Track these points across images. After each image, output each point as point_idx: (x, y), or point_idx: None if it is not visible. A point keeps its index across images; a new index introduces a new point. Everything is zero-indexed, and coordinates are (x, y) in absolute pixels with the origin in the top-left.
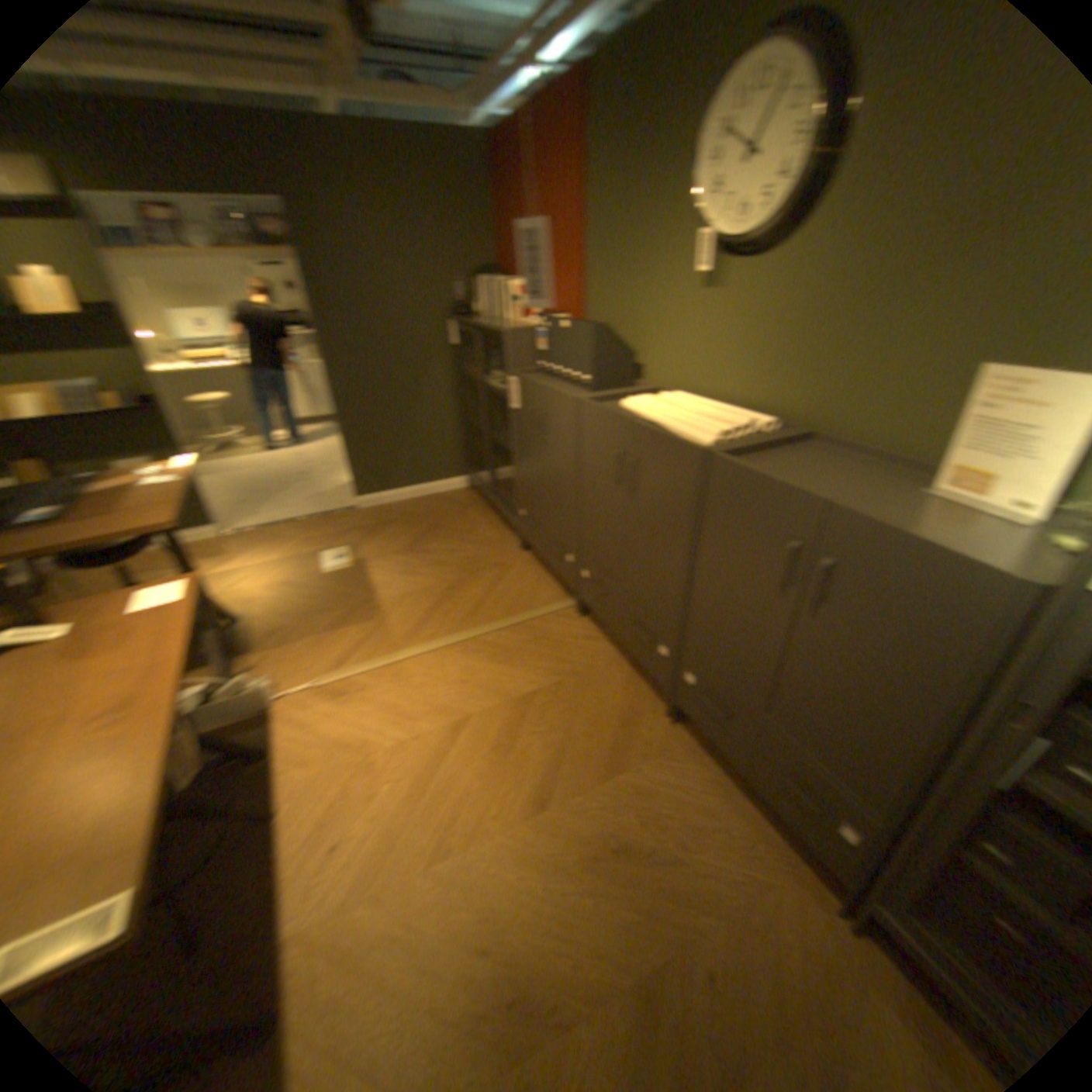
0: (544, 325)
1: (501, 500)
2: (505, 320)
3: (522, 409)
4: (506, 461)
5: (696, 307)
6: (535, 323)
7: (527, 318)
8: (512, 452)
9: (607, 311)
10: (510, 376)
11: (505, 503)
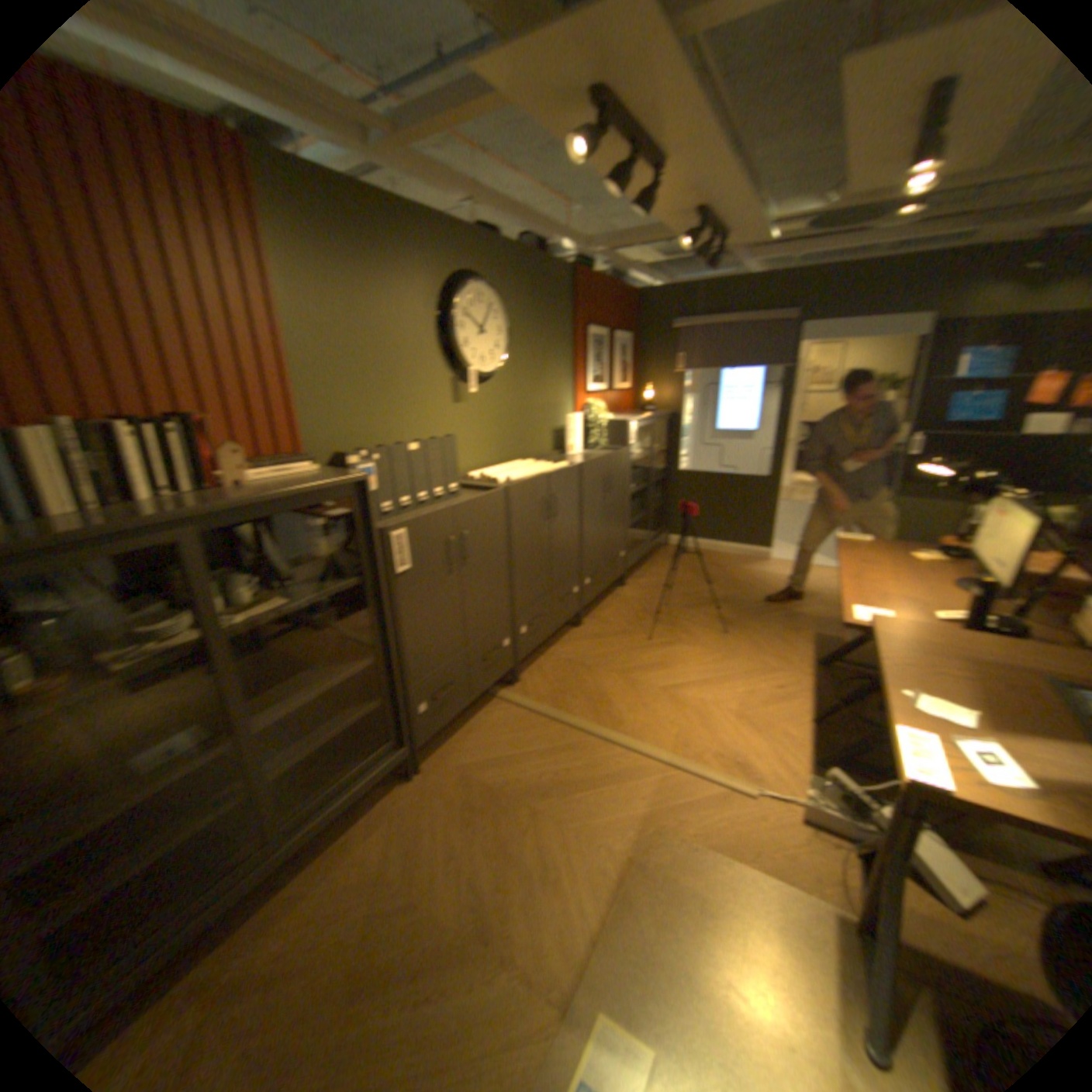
0: (376, 457)
1: (337, 784)
2: (167, 497)
3: (429, 552)
4: (264, 755)
5: (452, 417)
6: (356, 461)
7: (243, 474)
8: (401, 636)
9: (352, 437)
10: (398, 528)
11: (350, 773)
